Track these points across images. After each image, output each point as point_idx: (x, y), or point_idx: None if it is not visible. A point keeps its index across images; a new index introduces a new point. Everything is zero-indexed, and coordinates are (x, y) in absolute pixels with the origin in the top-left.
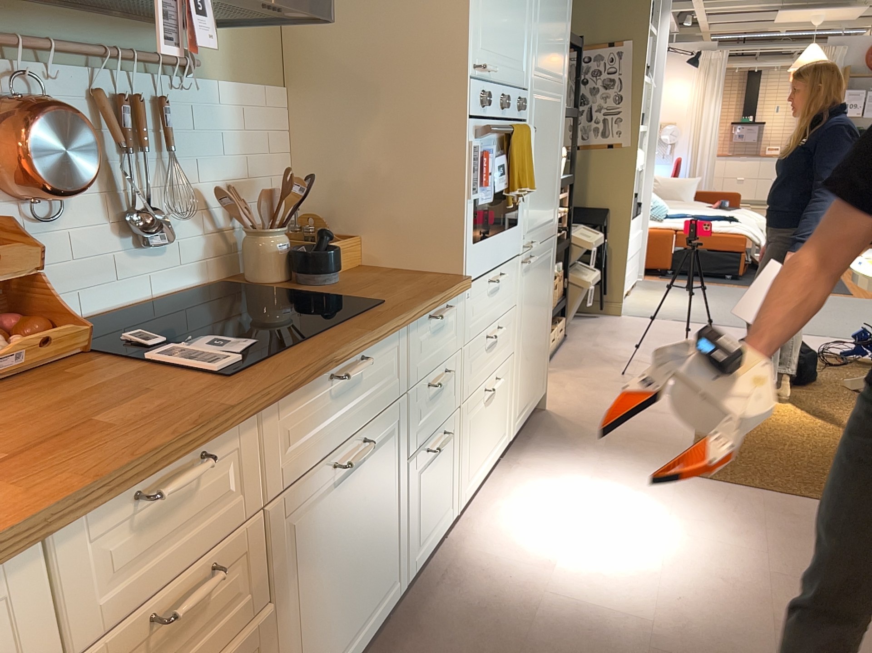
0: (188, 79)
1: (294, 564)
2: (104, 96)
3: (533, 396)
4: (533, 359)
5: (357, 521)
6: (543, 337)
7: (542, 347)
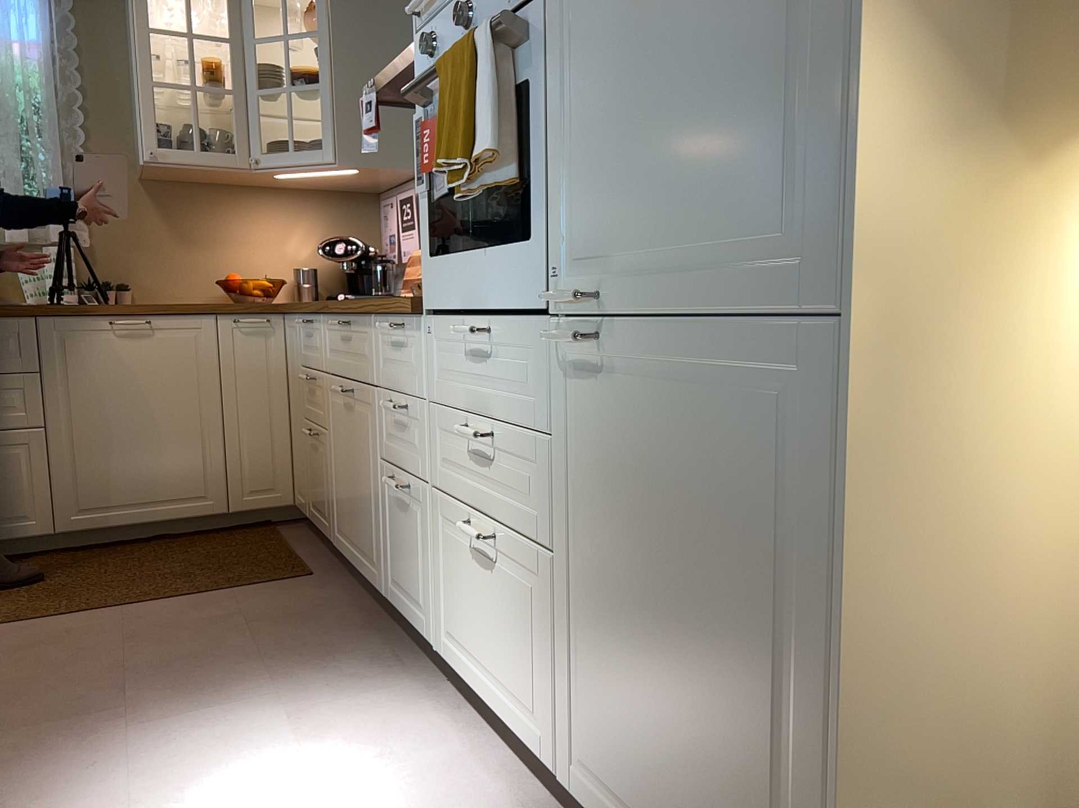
0: None
1: (333, 426)
2: None
3: None
4: (660, 705)
5: (353, 452)
6: (753, 729)
7: (753, 770)
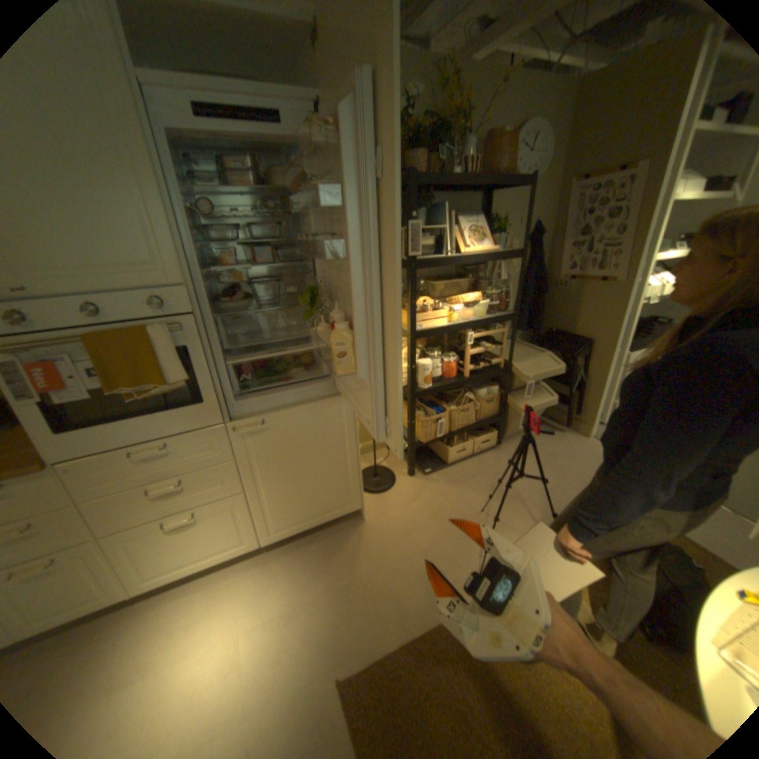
0: None
1: None
2: None
3: (316, 515)
4: (303, 492)
5: None
6: (334, 474)
7: (335, 481)
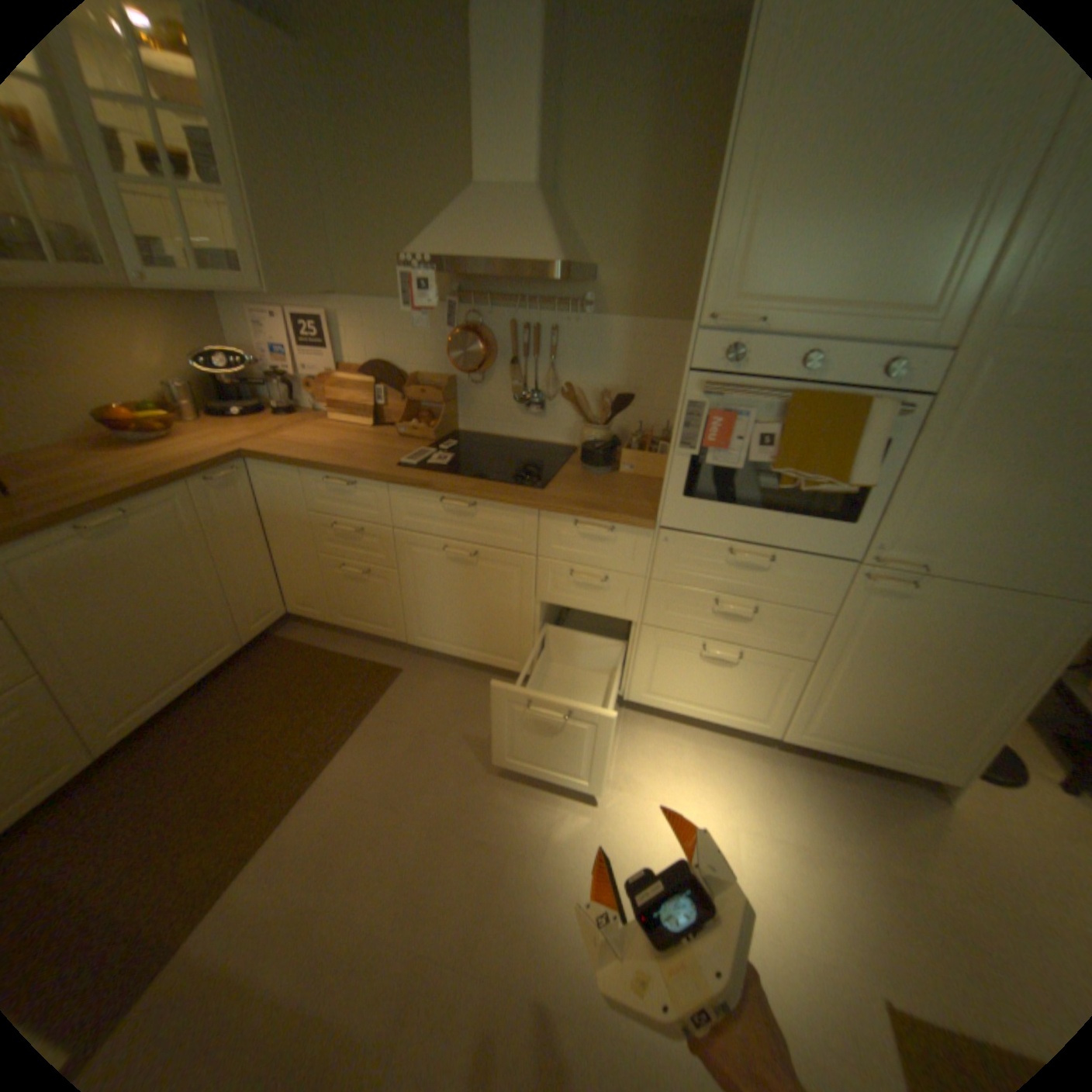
0: (581, 315)
1: (415, 569)
2: (511, 325)
3: (886, 753)
4: (893, 710)
5: (470, 592)
6: (962, 714)
7: (954, 724)
